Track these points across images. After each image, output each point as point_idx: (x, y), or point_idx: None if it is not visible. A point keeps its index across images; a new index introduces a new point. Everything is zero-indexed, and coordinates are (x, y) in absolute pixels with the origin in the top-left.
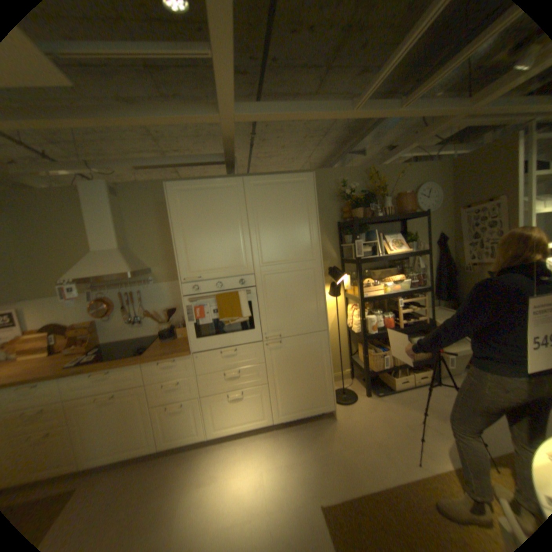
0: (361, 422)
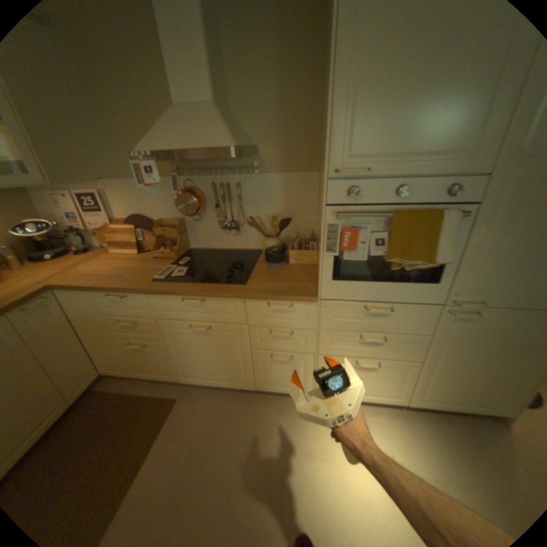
0: None
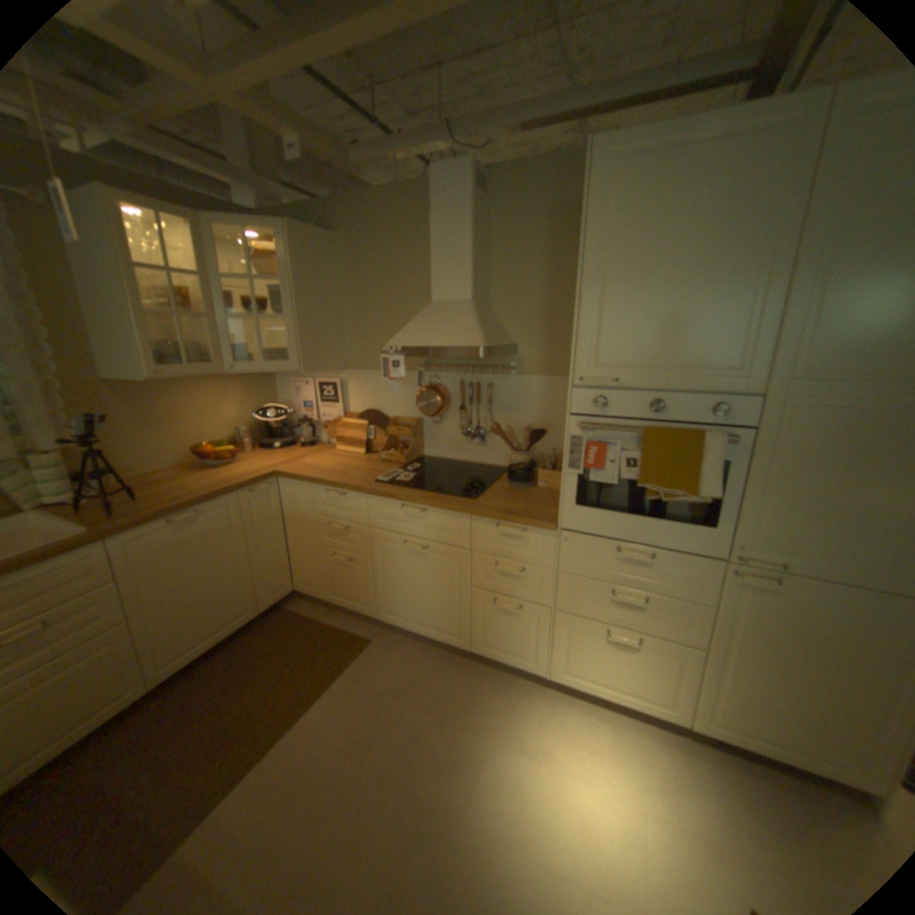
0: None
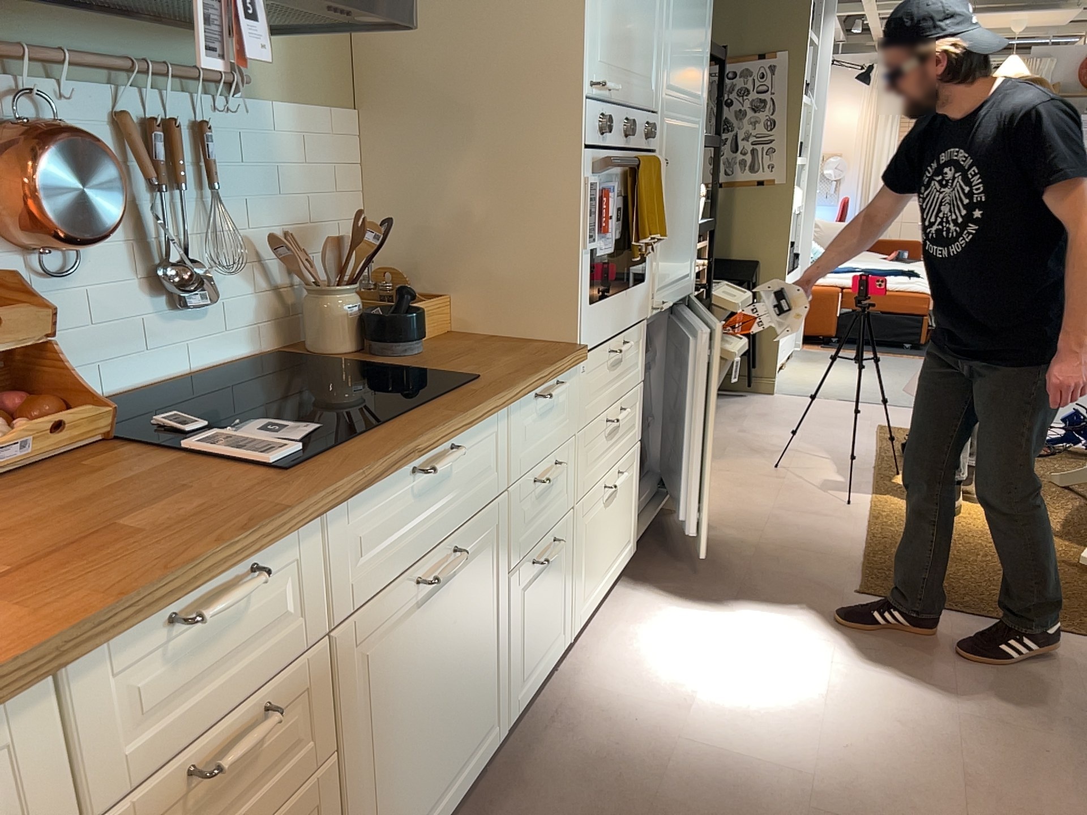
0: (714, 496)
